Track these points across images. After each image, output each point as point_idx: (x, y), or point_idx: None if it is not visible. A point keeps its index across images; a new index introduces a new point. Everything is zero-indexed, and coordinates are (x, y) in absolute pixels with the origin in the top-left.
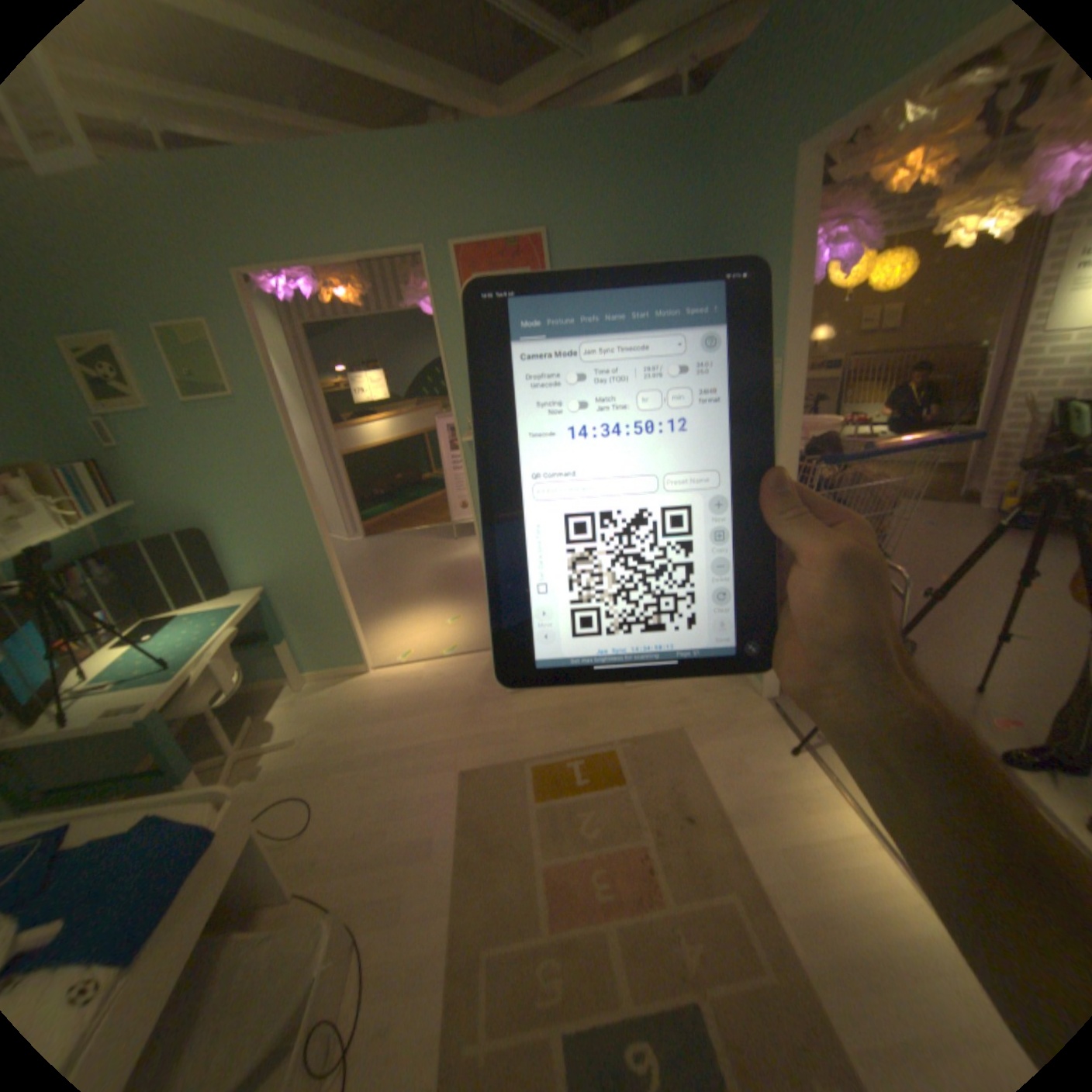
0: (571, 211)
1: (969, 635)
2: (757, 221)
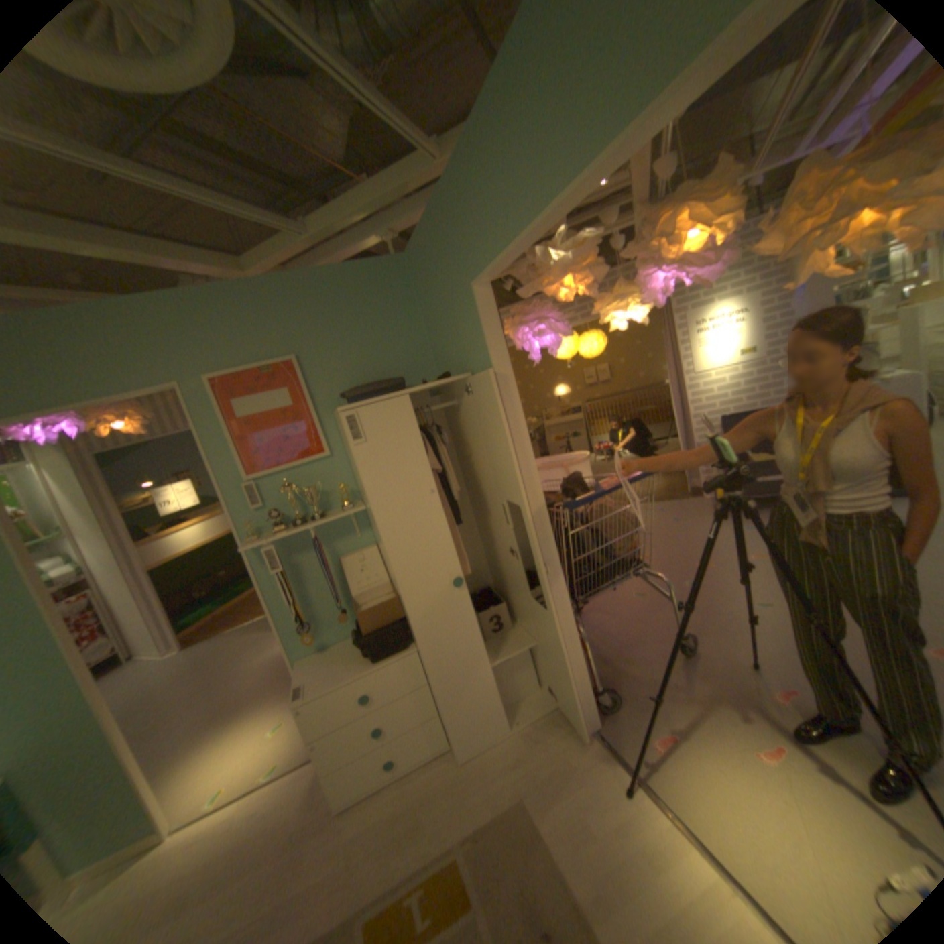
0: (317, 339)
1: (732, 613)
2: (462, 333)
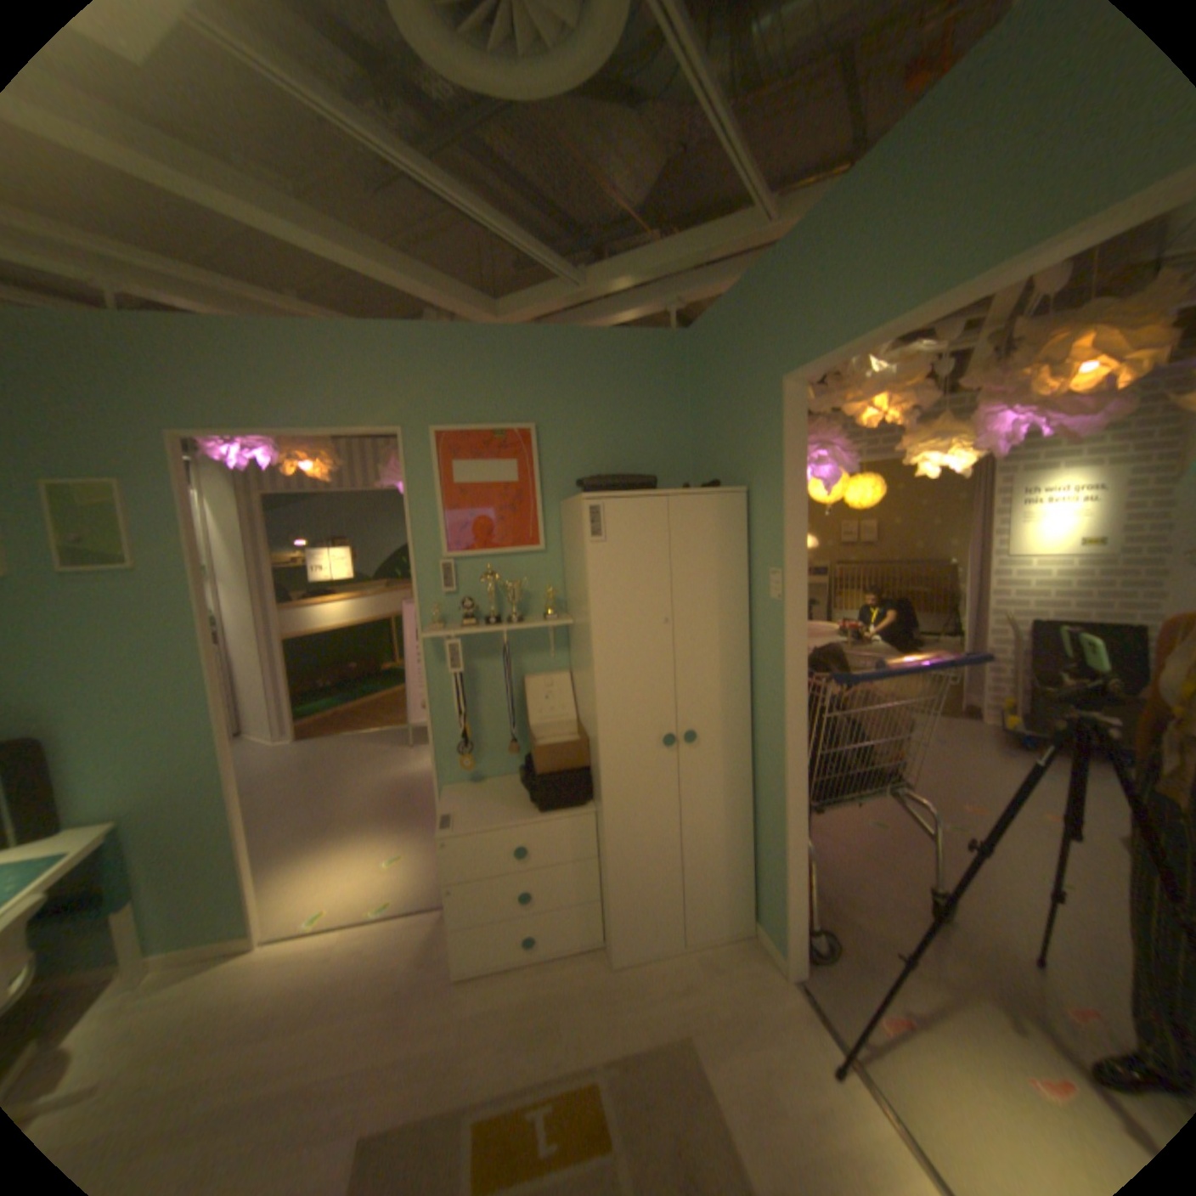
0: (563, 412)
1: (1011, 883)
2: (748, 436)
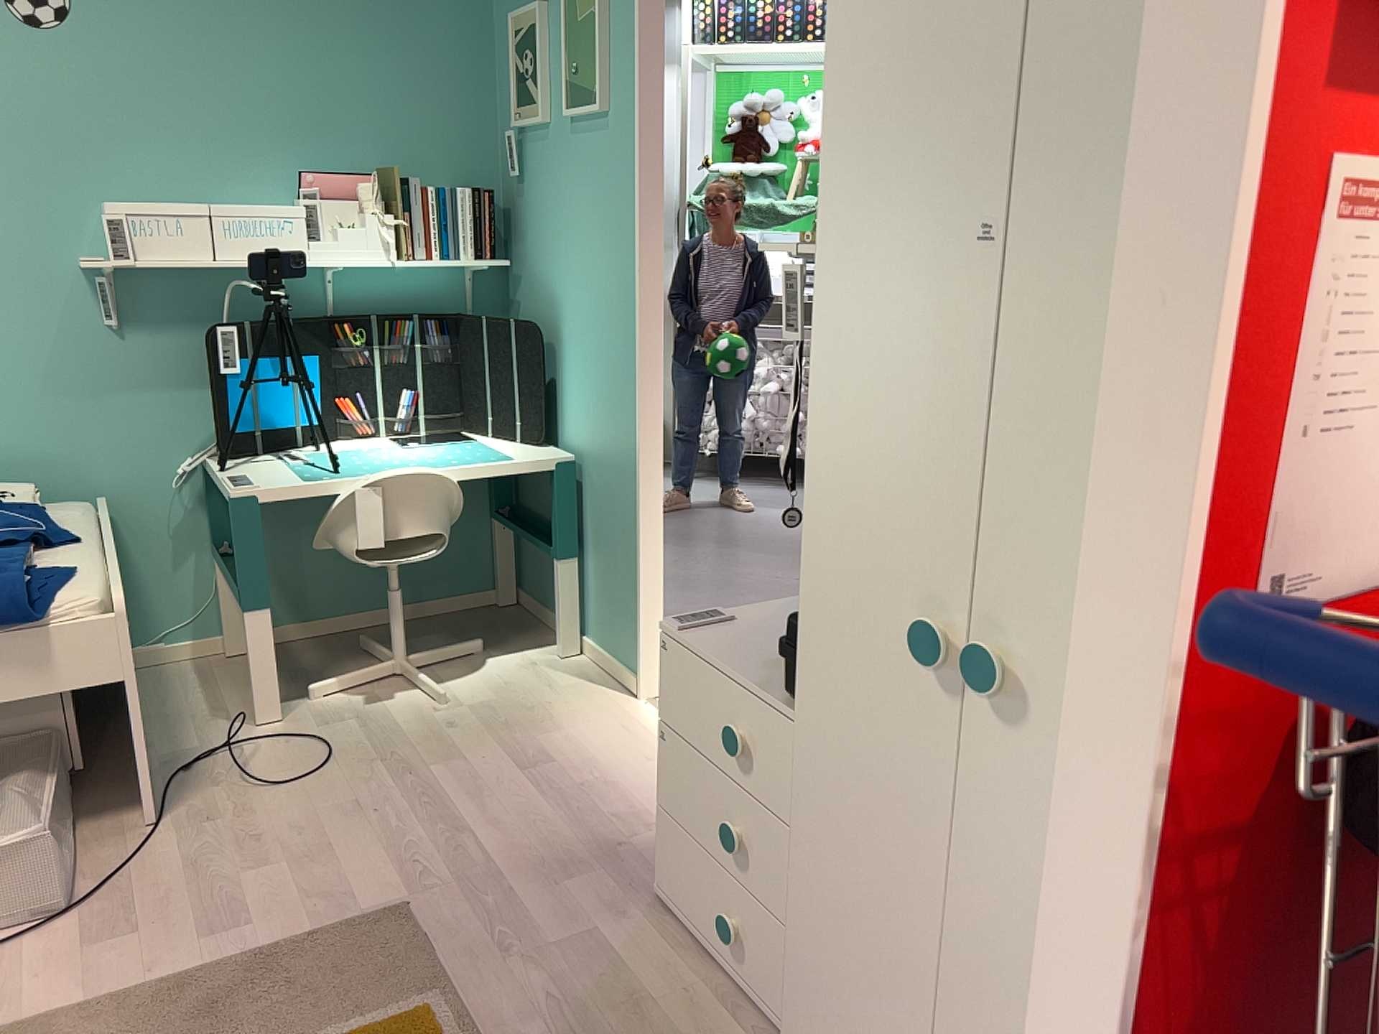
0: None
1: None
2: None
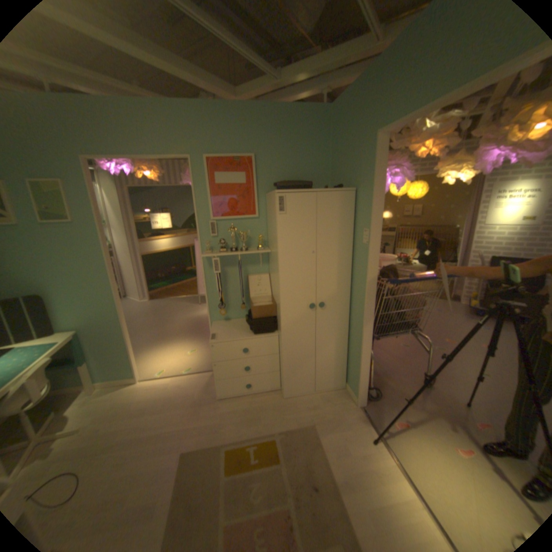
0: (268, 147)
1: (461, 372)
2: (358, 162)
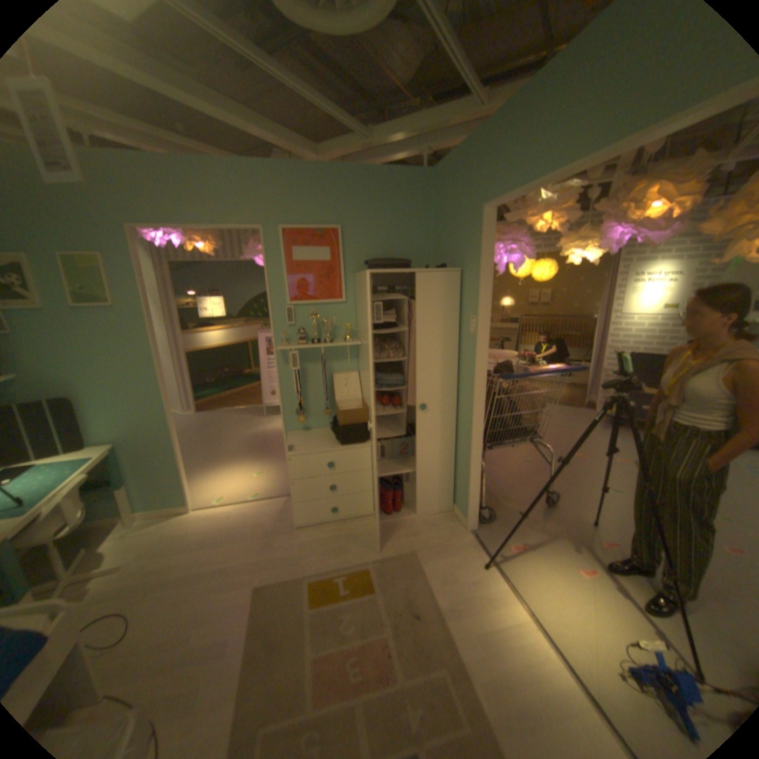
0: (357, 218)
1: (590, 489)
2: (463, 239)
